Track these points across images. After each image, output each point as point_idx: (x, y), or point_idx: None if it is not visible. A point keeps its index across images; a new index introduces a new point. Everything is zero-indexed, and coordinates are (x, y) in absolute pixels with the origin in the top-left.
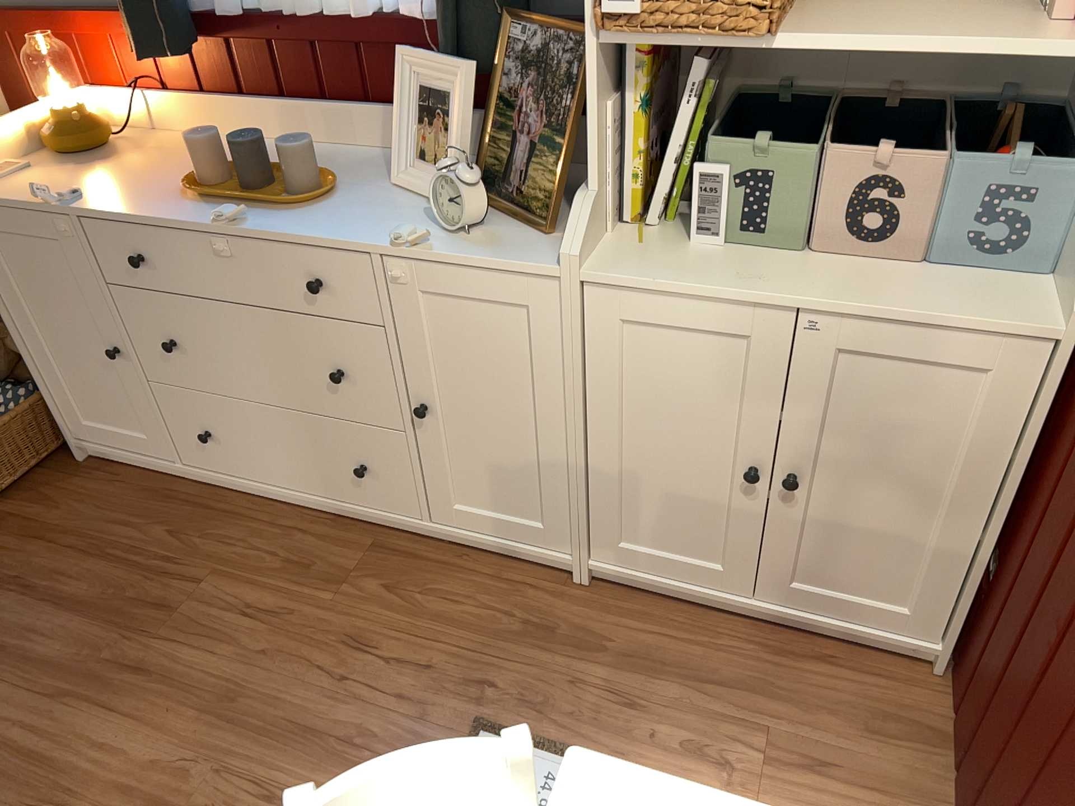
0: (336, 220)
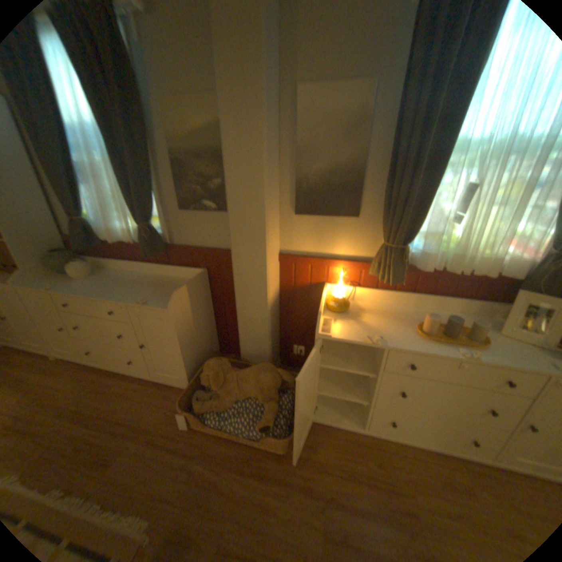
0: (508, 354)
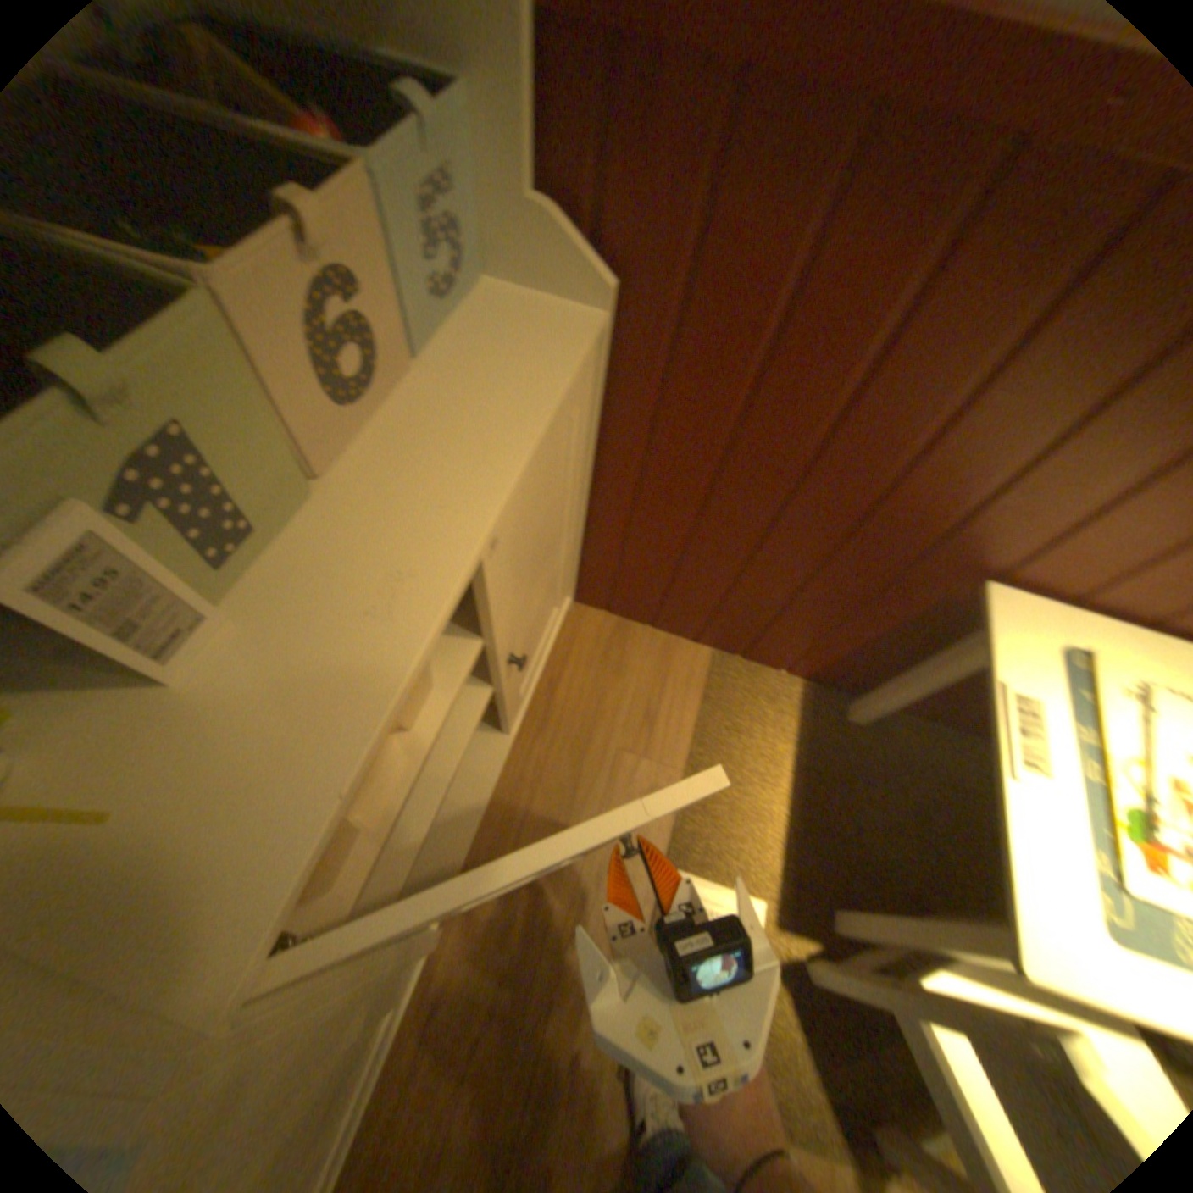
0: None
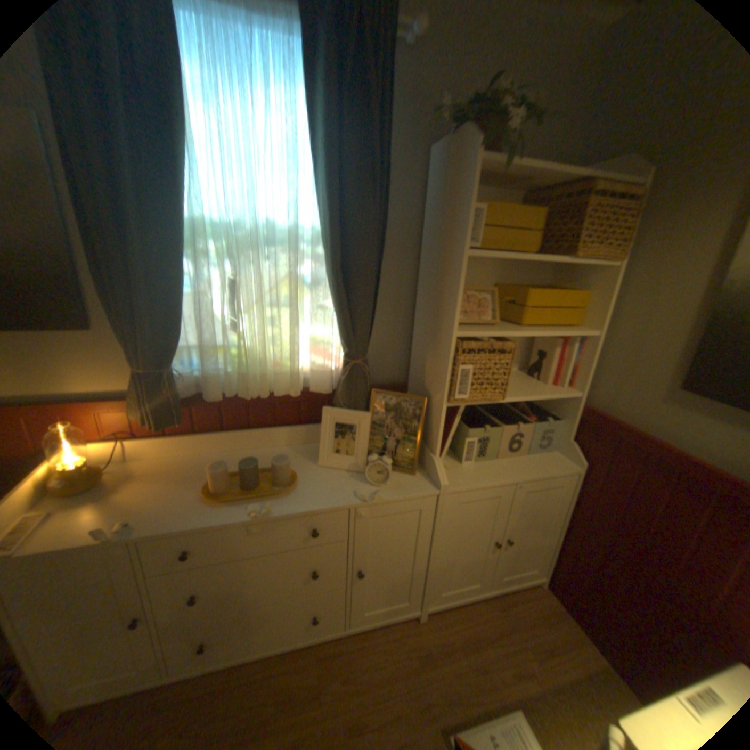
0: (312, 494)
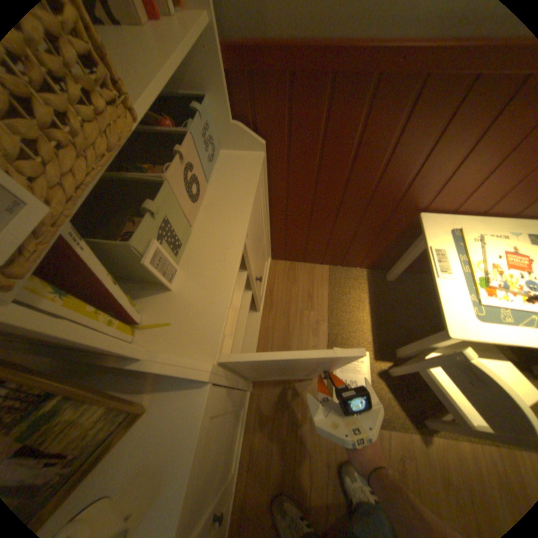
0: None
